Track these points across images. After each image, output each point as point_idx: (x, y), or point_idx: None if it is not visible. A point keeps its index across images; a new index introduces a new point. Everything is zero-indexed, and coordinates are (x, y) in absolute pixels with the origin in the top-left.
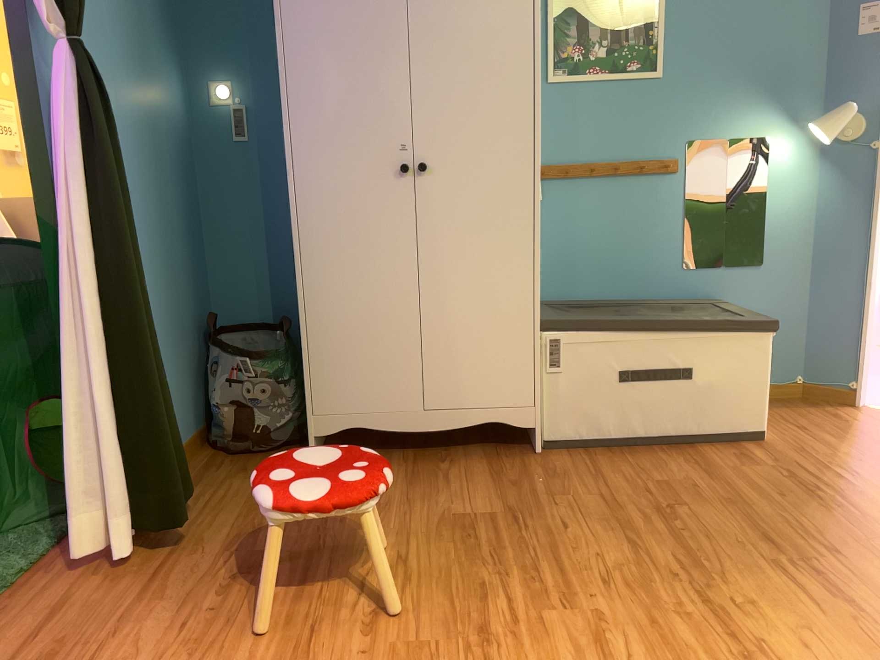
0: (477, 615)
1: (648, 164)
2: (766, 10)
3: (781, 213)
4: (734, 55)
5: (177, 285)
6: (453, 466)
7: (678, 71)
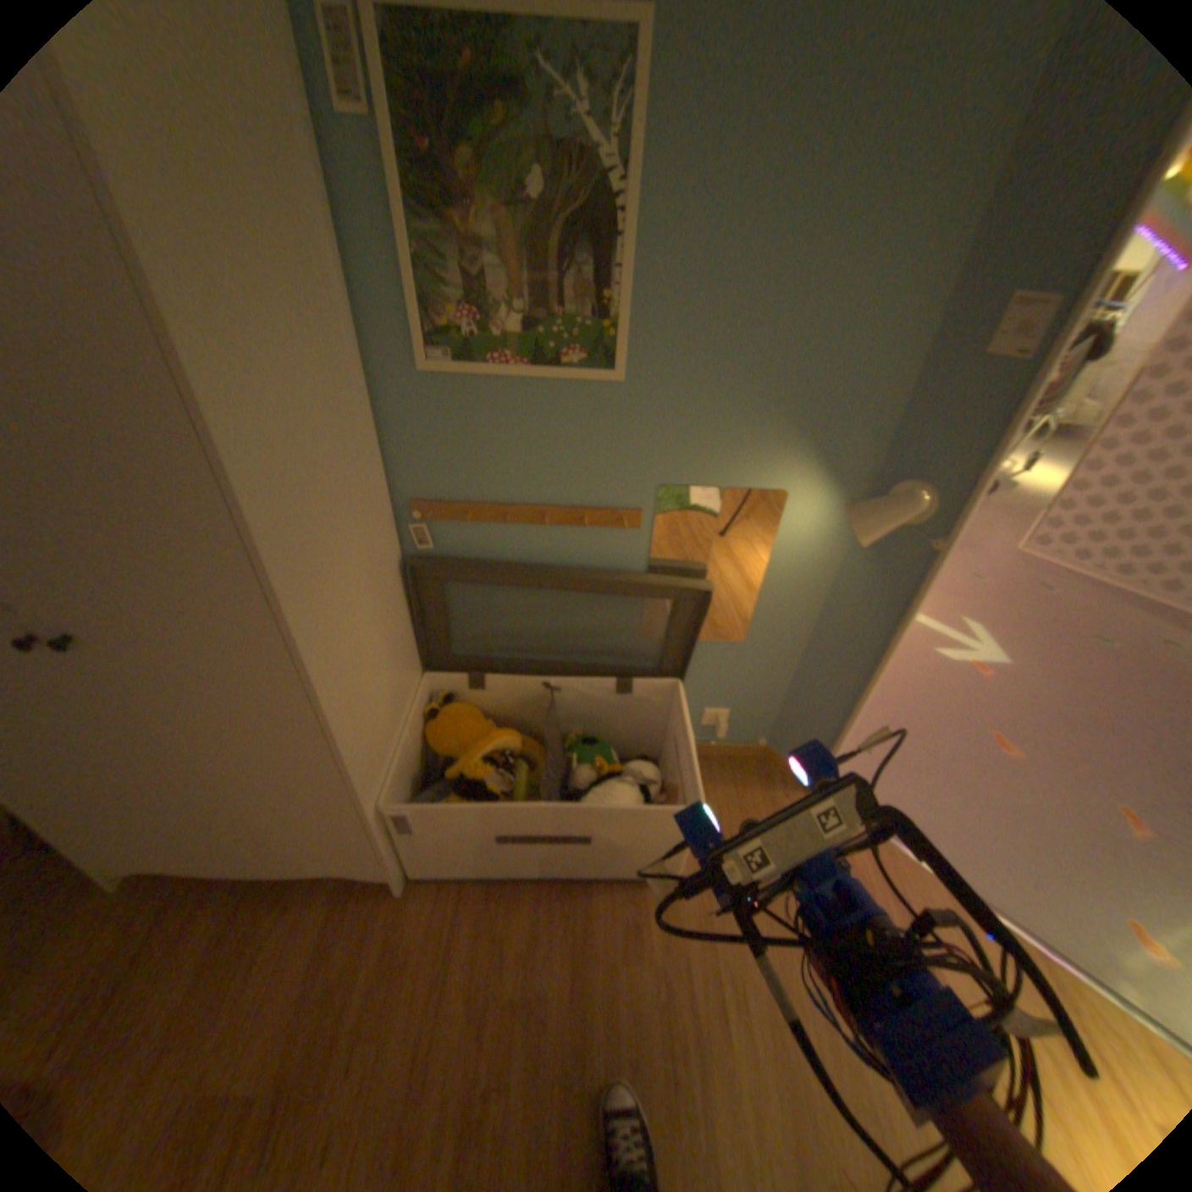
0: None
1: (597, 511)
2: (837, 264)
3: (784, 586)
4: (762, 348)
5: None
6: (282, 923)
7: (656, 368)
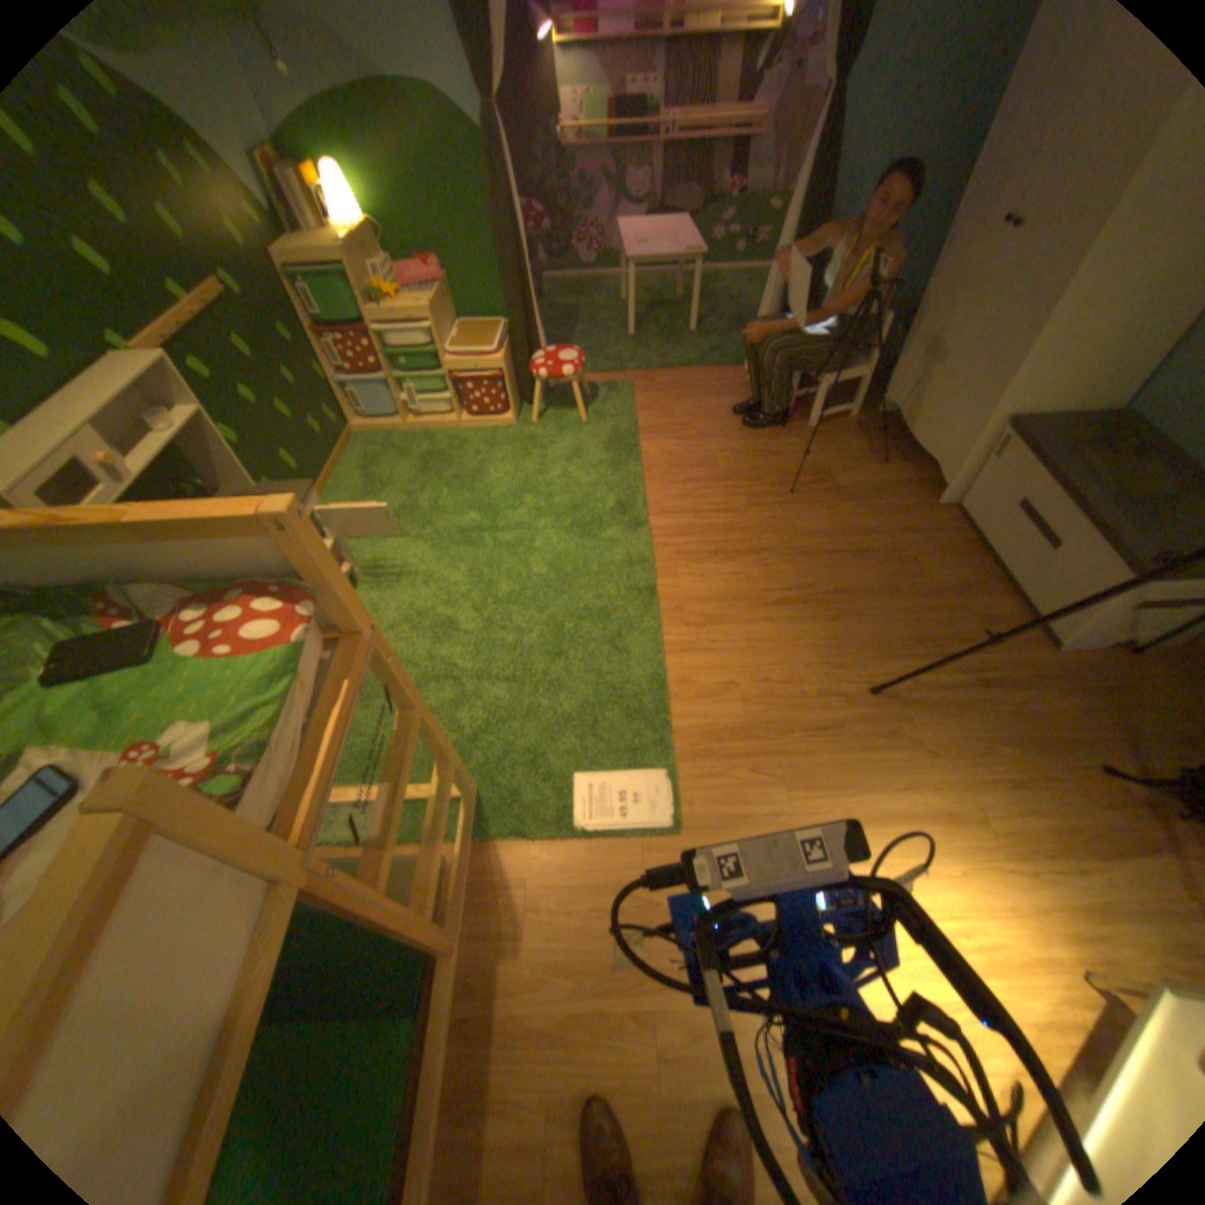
0: (739, 482)
1: None
2: None
3: None
4: None
5: (920, 258)
6: (896, 470)
7: None
